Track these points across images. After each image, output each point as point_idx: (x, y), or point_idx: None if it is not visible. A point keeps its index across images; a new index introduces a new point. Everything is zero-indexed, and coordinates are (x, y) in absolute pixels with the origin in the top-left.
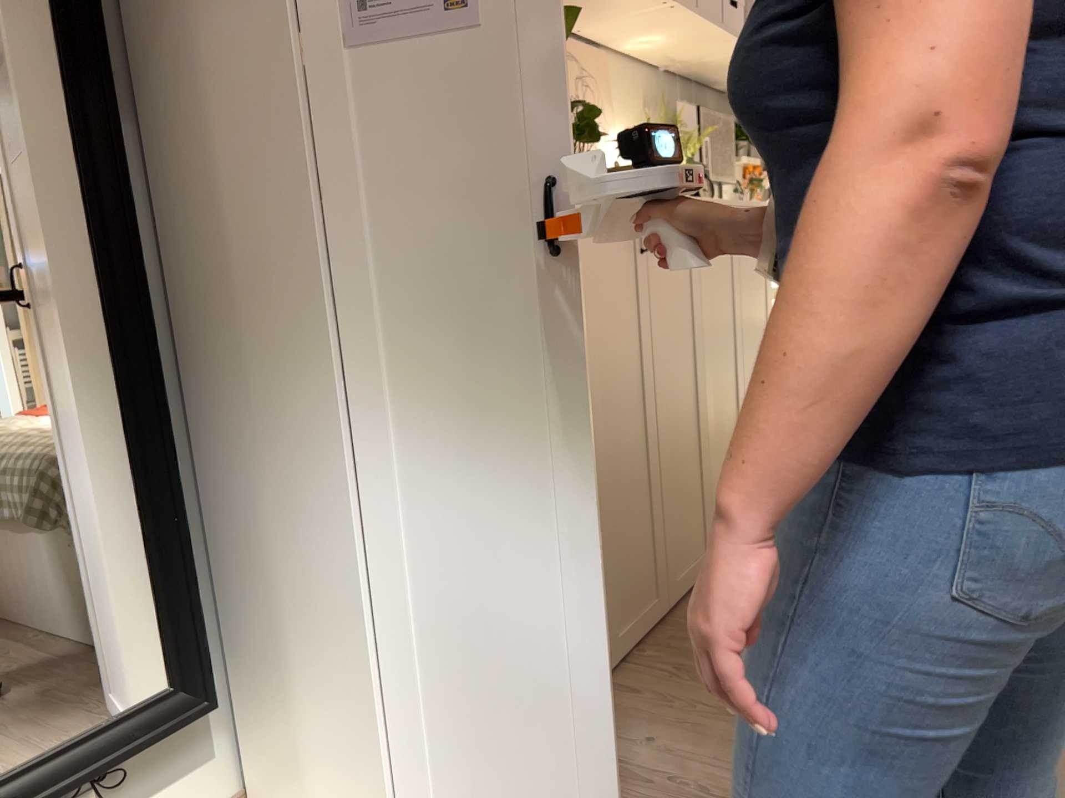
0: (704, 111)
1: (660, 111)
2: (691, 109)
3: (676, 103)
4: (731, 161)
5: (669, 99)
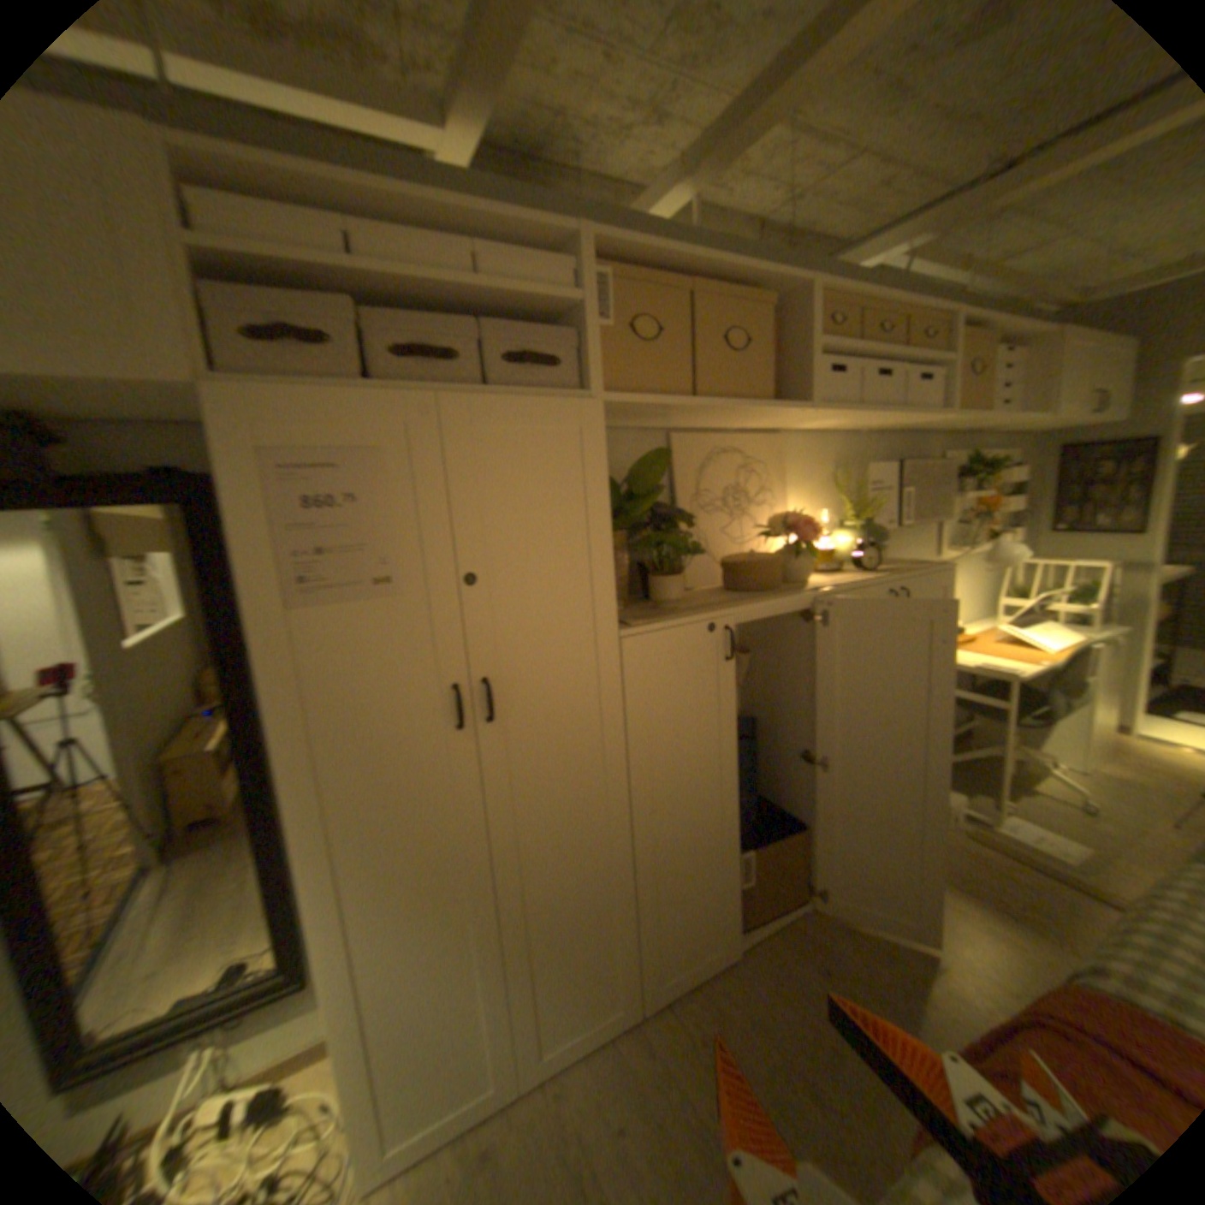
0: (915, 465)
1: (847, 480)
2: (898, 465)
3: (872, 467)
4: (953, 503)
5: (868, 462)
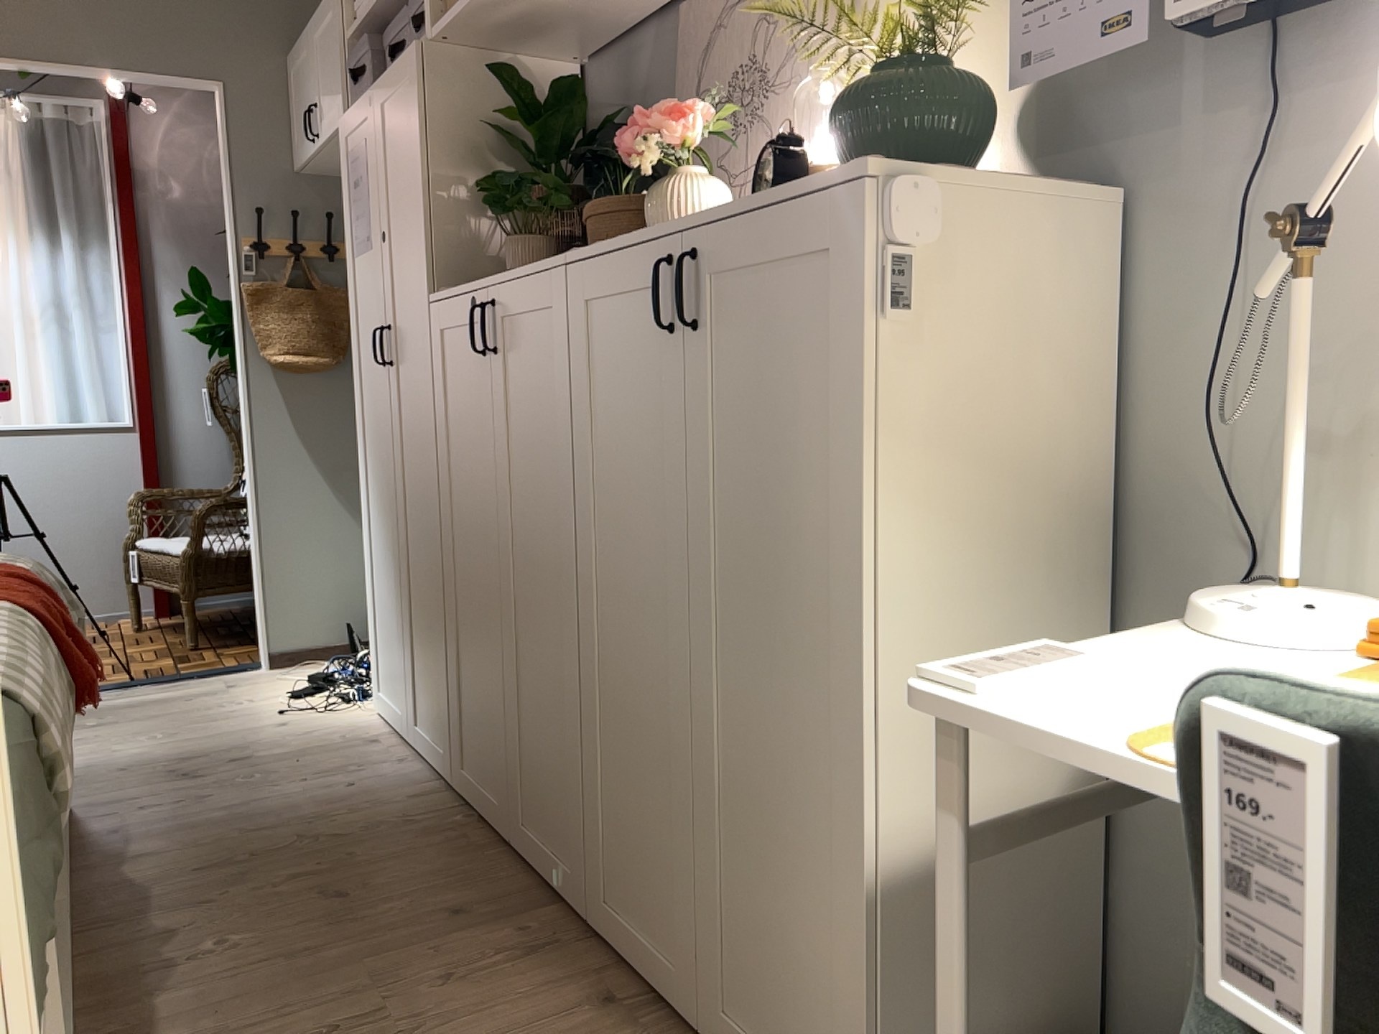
0: None
1: None
2: None
3: None
4: None
5: None
